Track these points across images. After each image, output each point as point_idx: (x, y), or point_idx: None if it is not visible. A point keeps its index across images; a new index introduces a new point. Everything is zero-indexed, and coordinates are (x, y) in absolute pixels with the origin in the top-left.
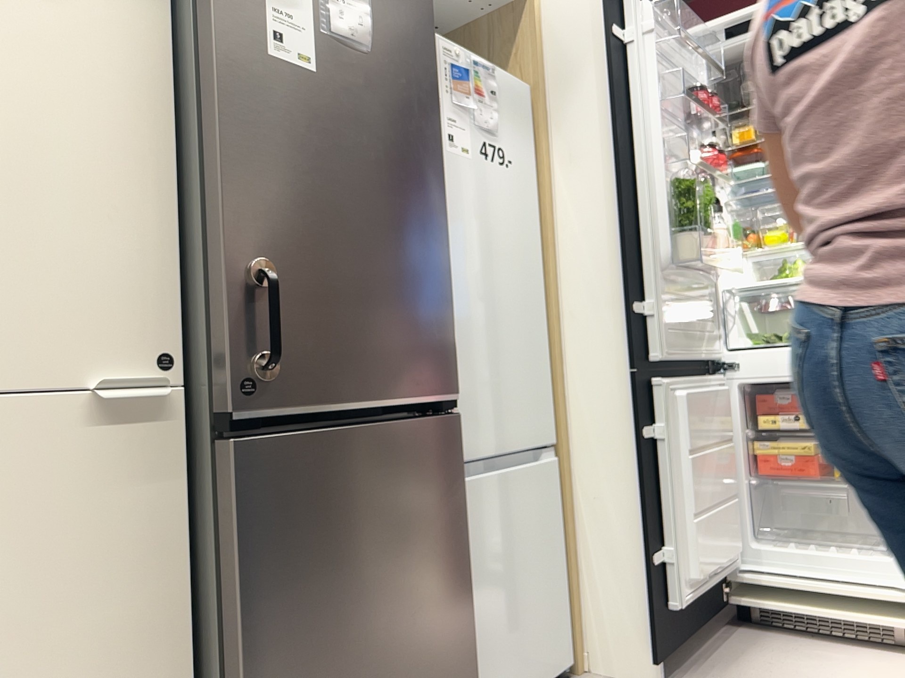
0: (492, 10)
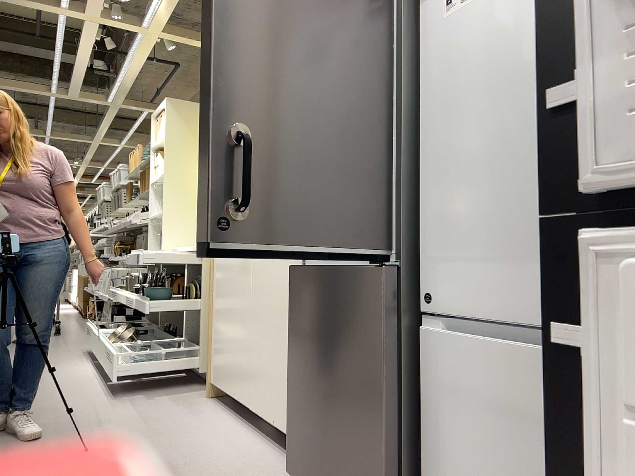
0: None
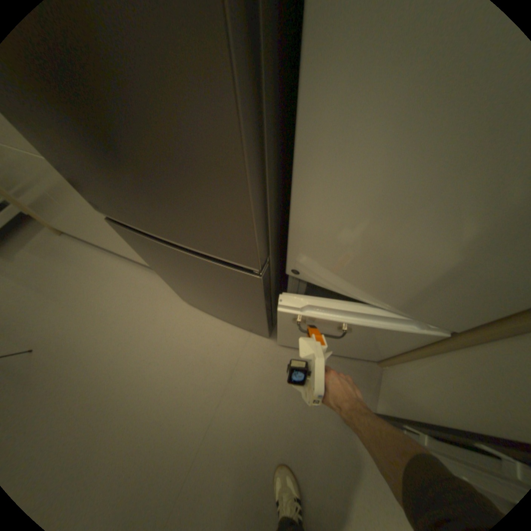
0: None
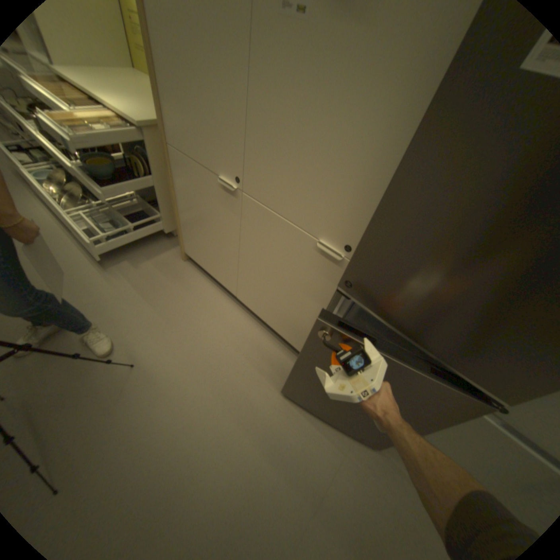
0: None
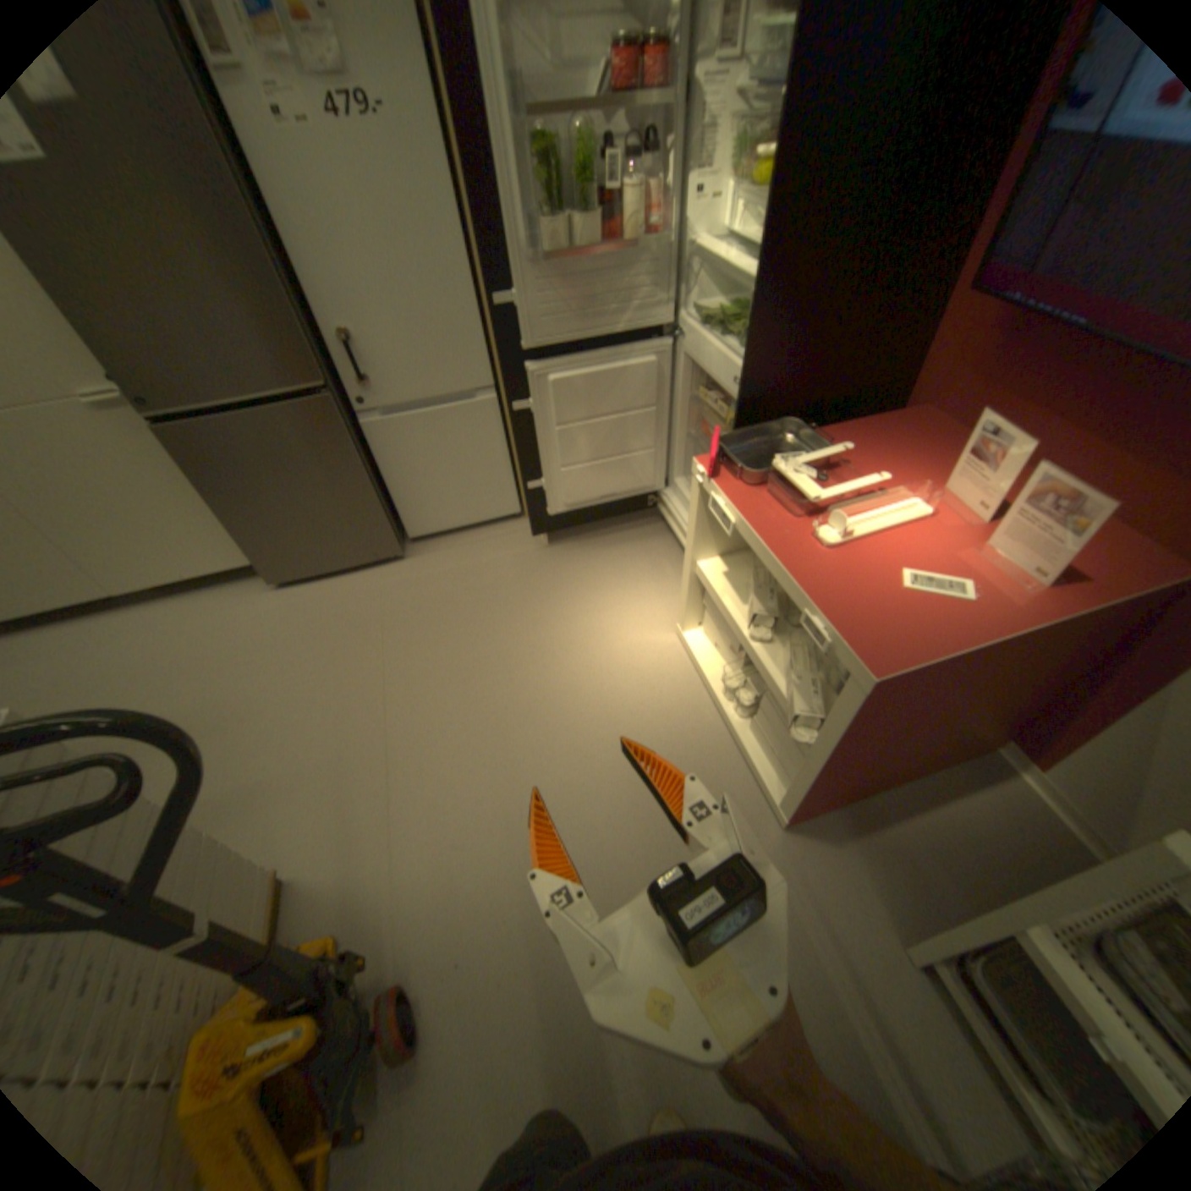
0: None
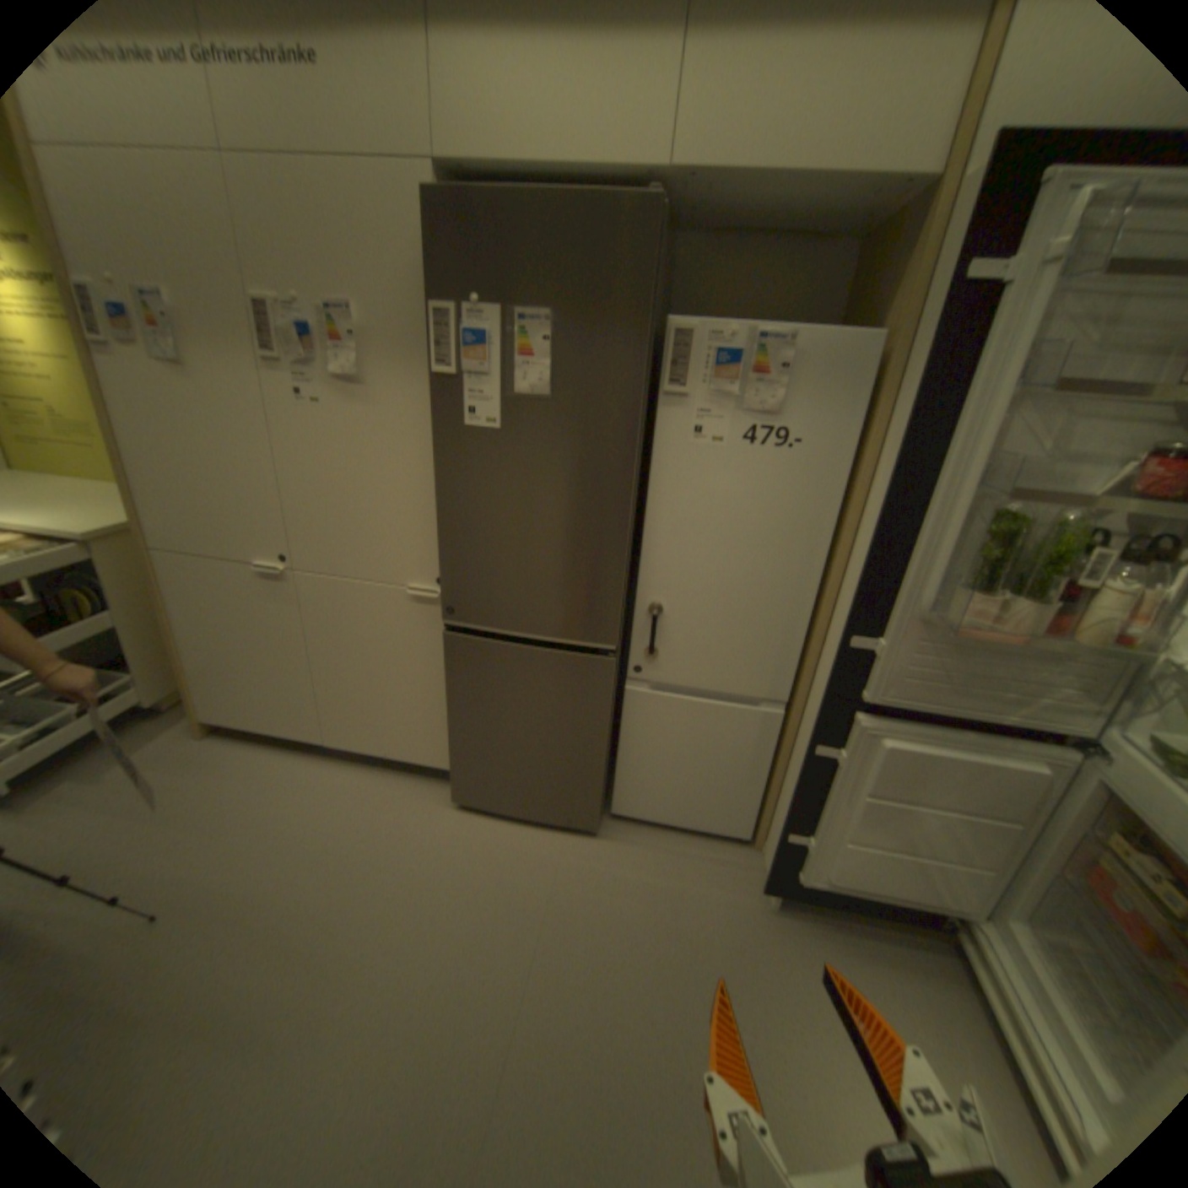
0: (915, 194)
